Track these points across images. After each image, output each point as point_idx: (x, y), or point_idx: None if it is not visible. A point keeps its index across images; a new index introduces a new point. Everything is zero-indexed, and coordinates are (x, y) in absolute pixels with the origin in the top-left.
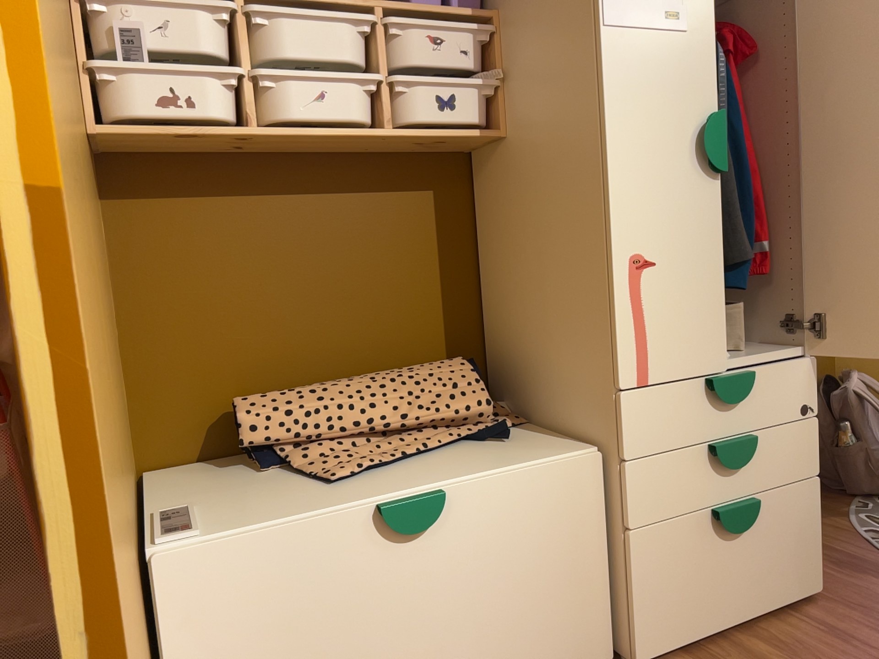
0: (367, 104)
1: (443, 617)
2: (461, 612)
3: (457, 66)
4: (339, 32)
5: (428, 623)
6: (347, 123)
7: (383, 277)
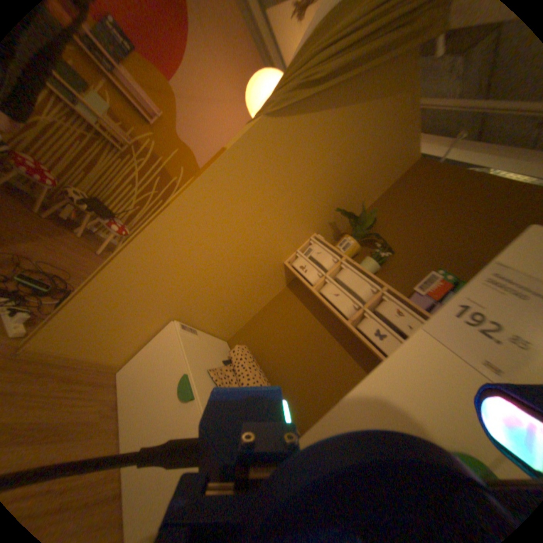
0: (351, 312)
1: (155, 433)
2: (157, 442)
3: (399, 329)
4: (363, 285)
5: (154, 426)
6: (336, 310)
7: (316, 378)
